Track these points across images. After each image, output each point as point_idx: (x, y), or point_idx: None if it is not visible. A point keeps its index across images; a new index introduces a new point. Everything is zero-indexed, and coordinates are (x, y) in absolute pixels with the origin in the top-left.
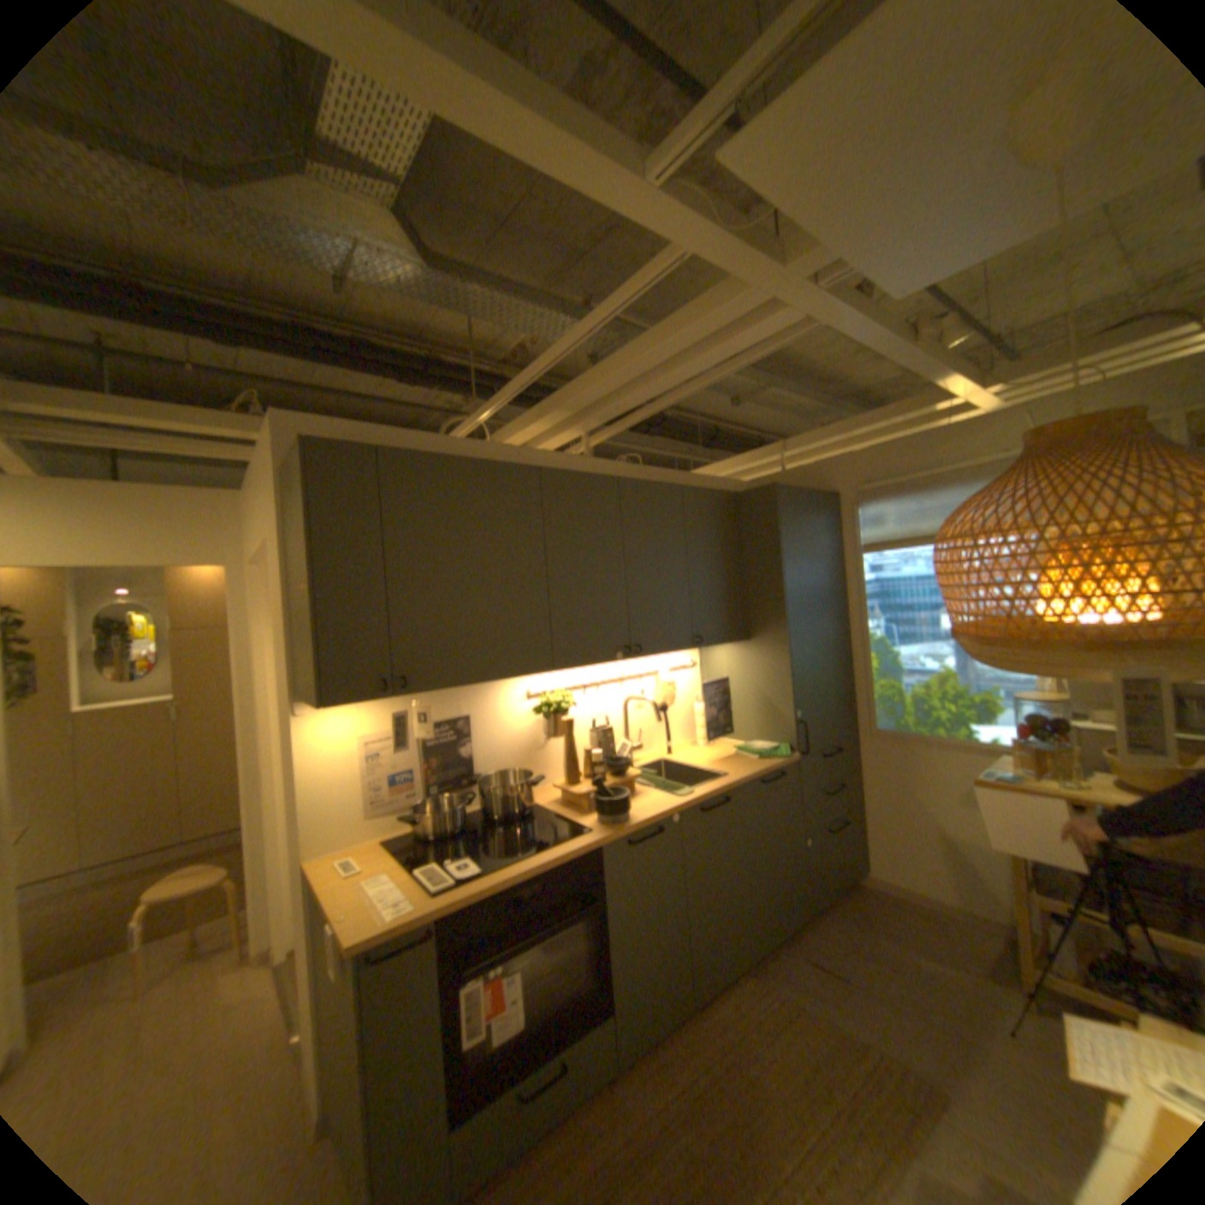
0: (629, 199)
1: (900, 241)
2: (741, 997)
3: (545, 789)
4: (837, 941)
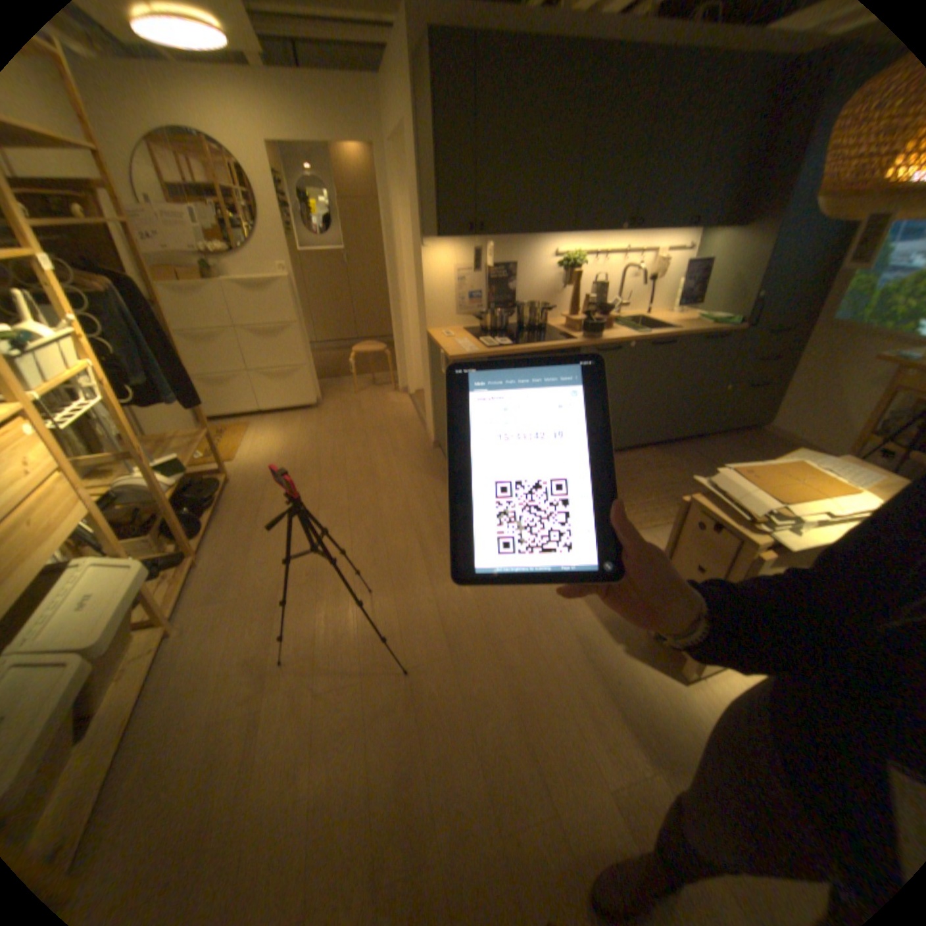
0: None
1: None
2: (643, 453)
3: (555, 320)
4: (720, 447)
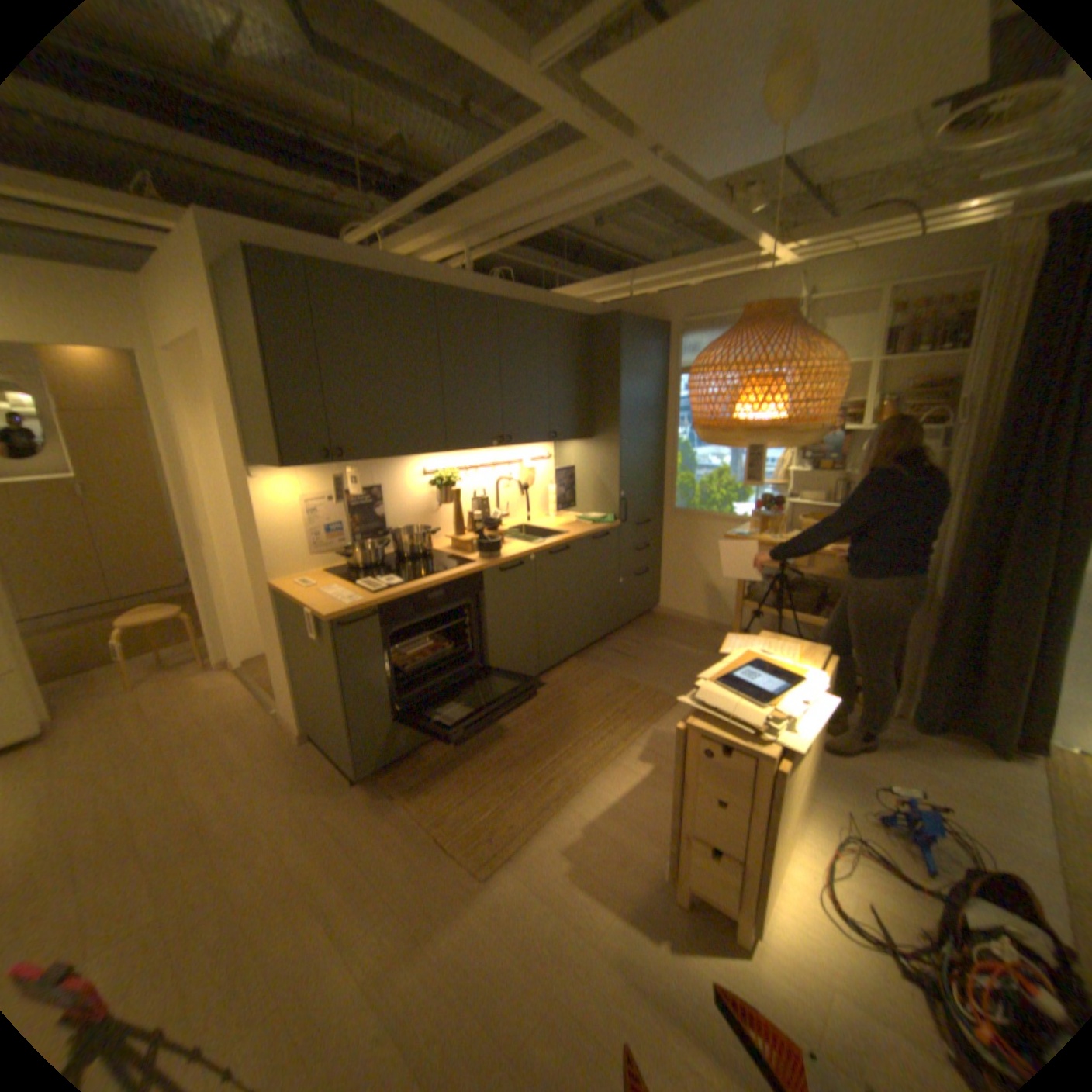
0: (517, 81)
1: (704, 146)
2: (567, 669)
3: (438, 543)
4: (630, 640)
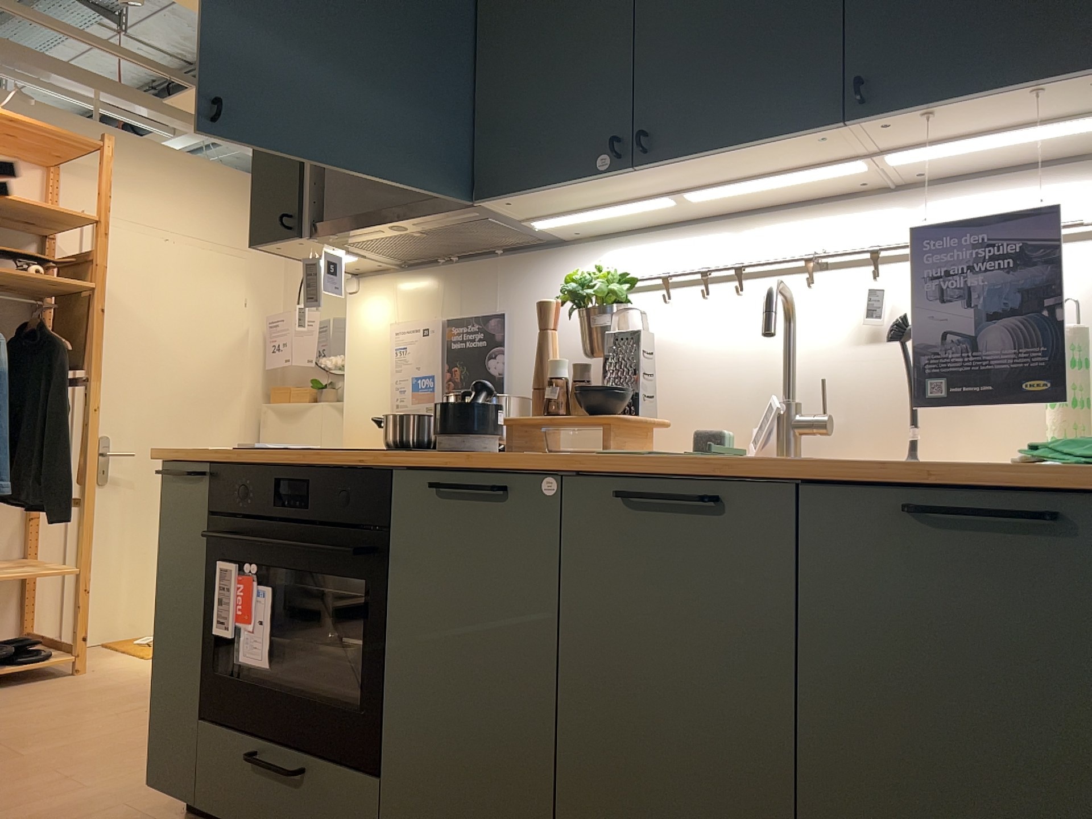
0: None
1: None
2: None
3: None
4: None
